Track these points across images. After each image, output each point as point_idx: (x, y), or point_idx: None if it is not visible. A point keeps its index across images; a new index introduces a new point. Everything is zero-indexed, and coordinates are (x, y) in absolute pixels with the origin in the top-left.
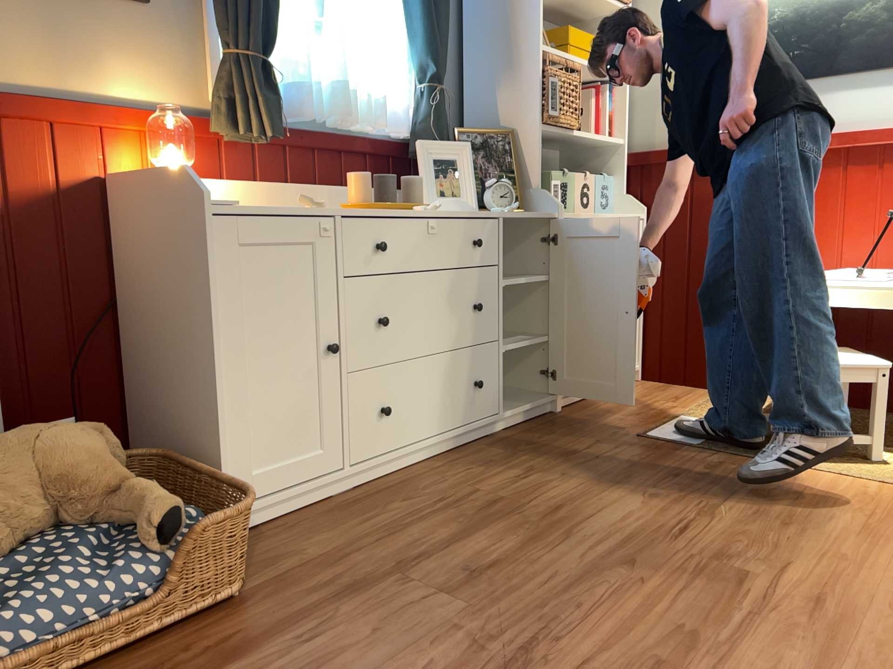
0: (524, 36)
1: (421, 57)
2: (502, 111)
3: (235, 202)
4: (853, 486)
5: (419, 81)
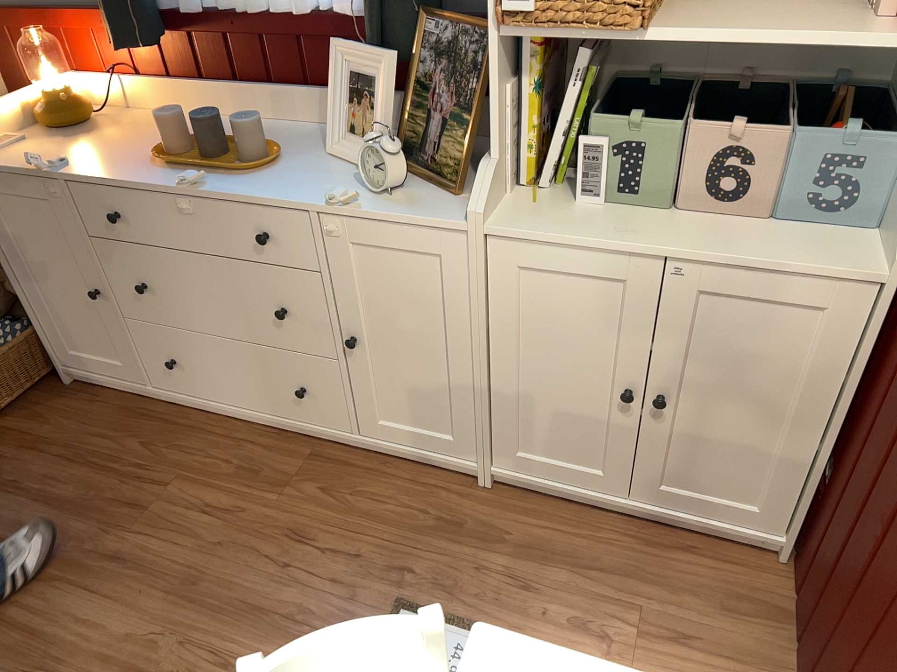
0: None
1: None
2: None
3: None
4: None
5: None
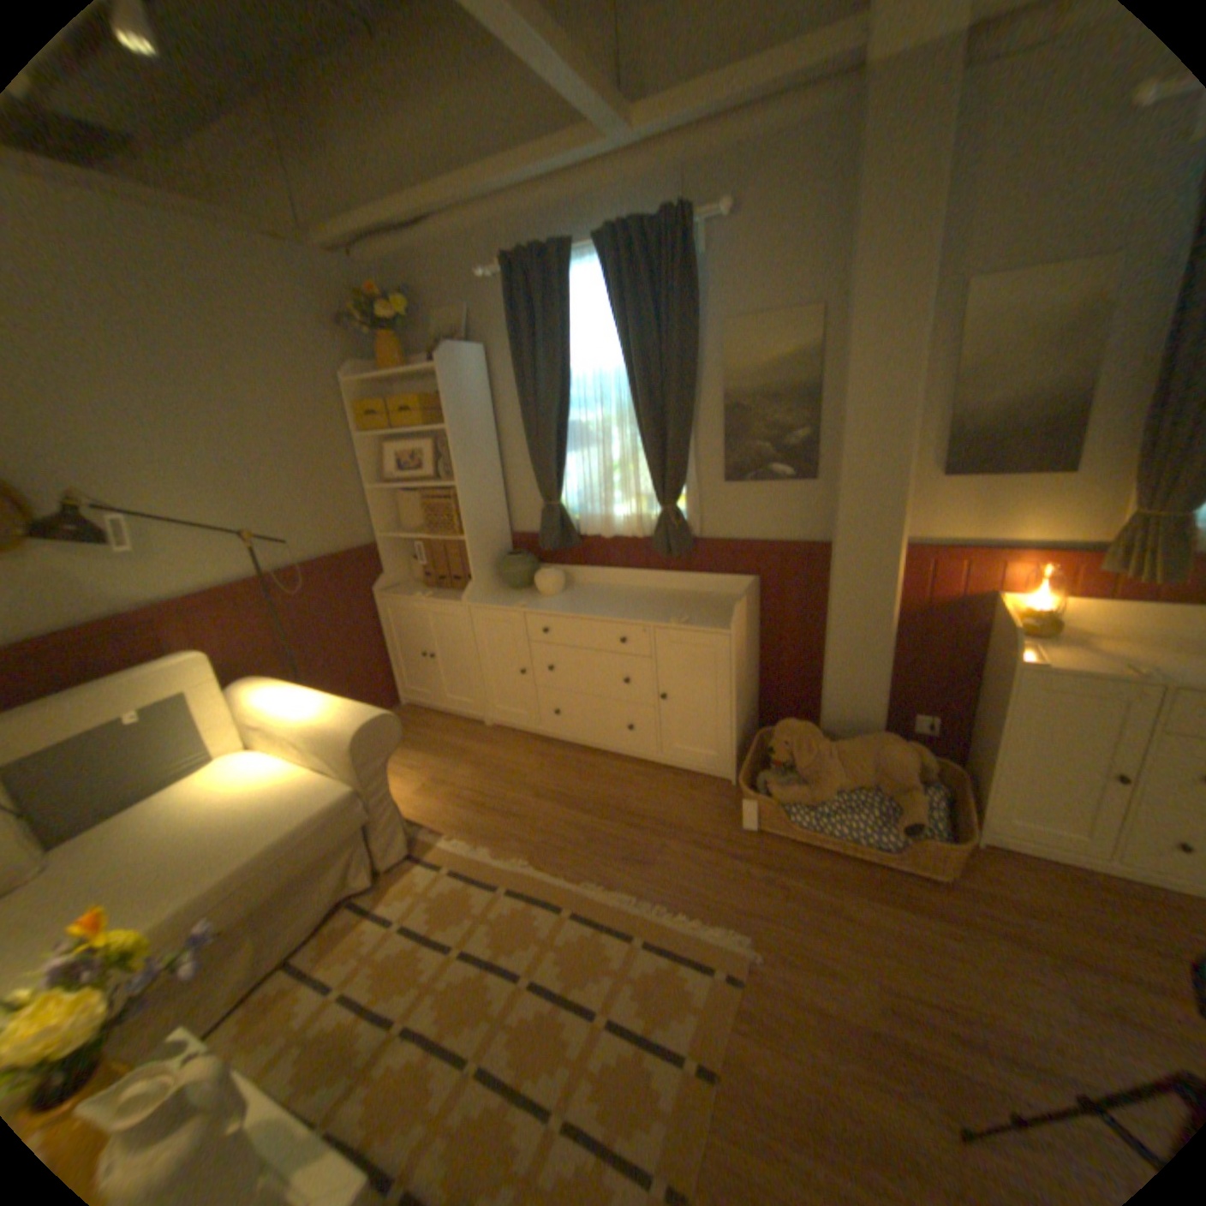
0: None
1: None
2: None
3: (1050, 663)
4: None
5: None
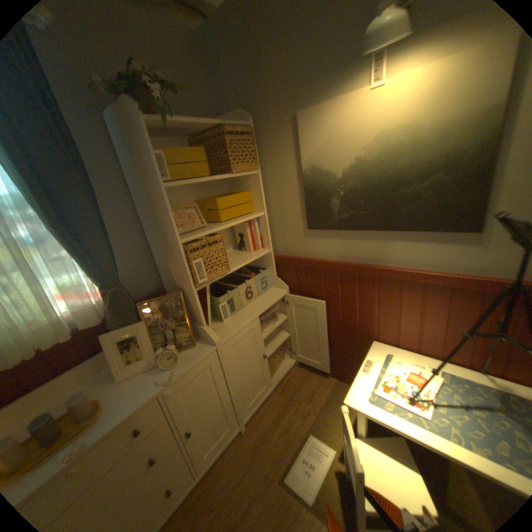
0: (169, 234)
1: (87, 275)
2: (174, 276)
3: None
4: None
5: (97, 286)
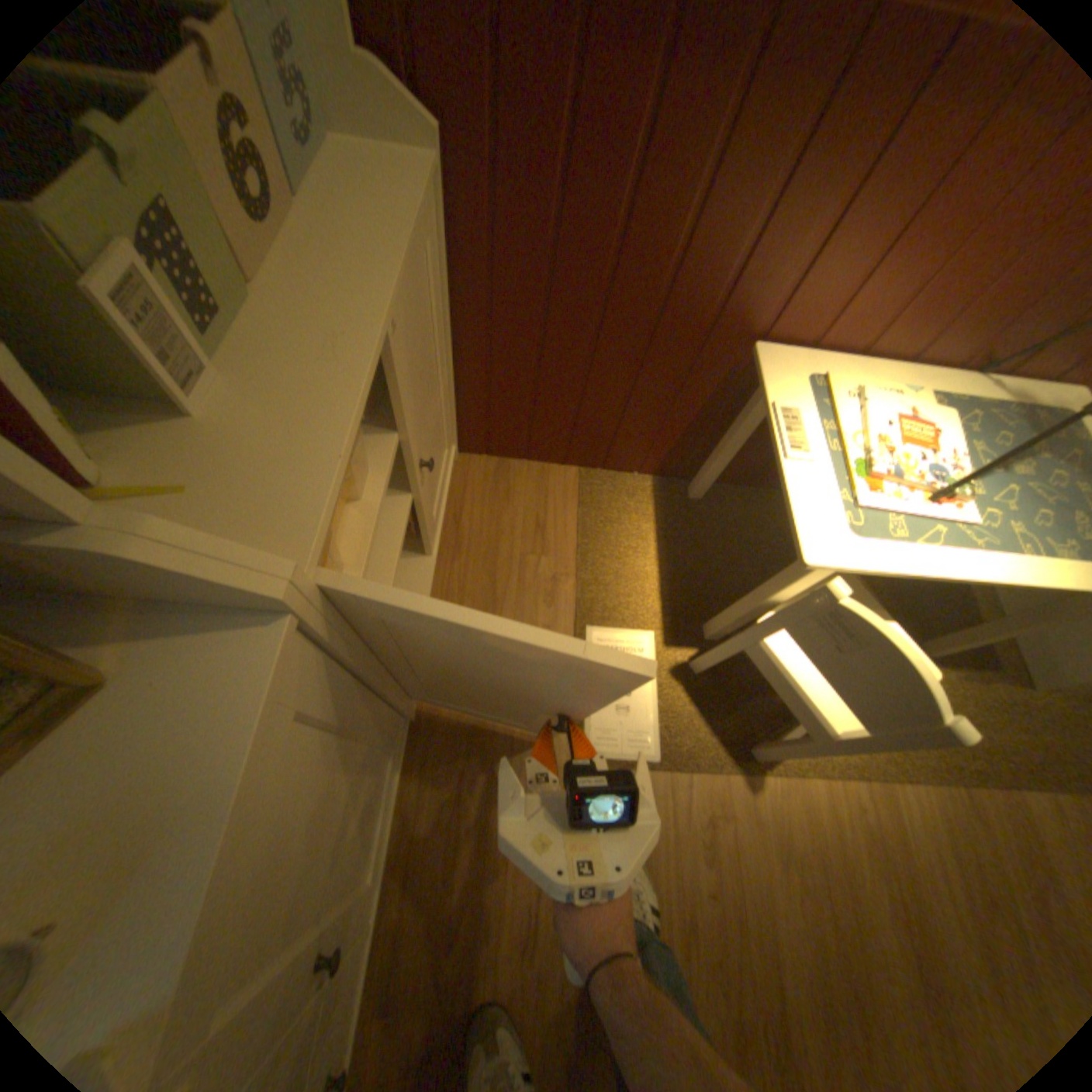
0: None
1: None
2: None
3: None
4: (853, 812)
5: None
